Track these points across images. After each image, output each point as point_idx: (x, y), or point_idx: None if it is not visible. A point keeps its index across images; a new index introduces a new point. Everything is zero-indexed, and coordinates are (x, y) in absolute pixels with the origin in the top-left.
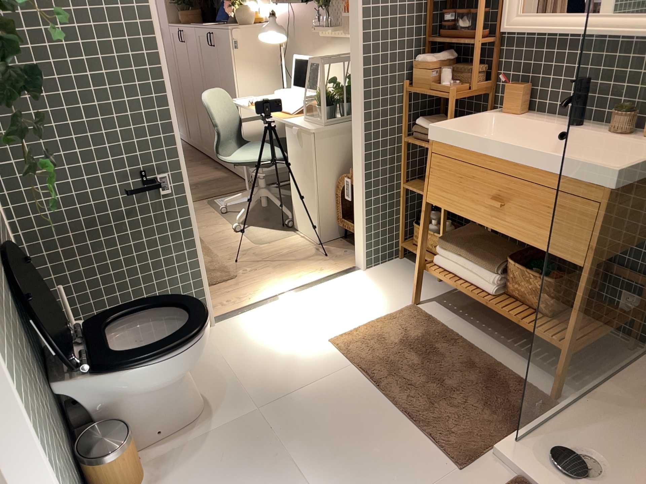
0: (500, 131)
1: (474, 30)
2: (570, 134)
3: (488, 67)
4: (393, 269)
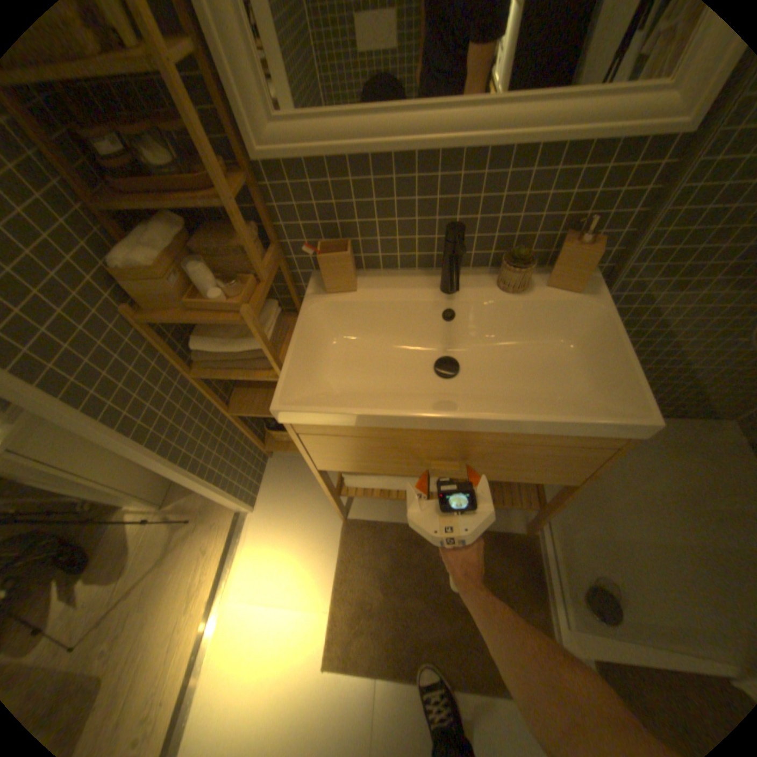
0: (344, 322)
1: (194, 163)
2: (456, 306)
3: (251, 216)
4: (277, 480)
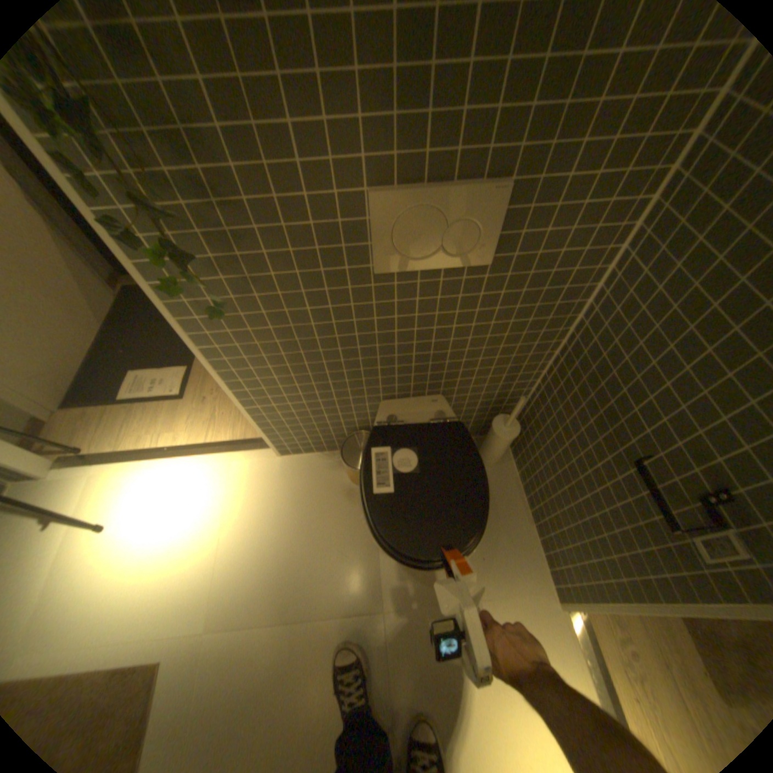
0: None
1: None
2: None
3: None
4: None
